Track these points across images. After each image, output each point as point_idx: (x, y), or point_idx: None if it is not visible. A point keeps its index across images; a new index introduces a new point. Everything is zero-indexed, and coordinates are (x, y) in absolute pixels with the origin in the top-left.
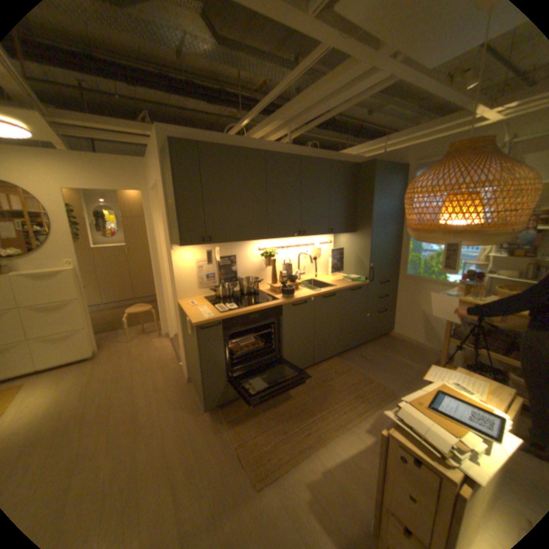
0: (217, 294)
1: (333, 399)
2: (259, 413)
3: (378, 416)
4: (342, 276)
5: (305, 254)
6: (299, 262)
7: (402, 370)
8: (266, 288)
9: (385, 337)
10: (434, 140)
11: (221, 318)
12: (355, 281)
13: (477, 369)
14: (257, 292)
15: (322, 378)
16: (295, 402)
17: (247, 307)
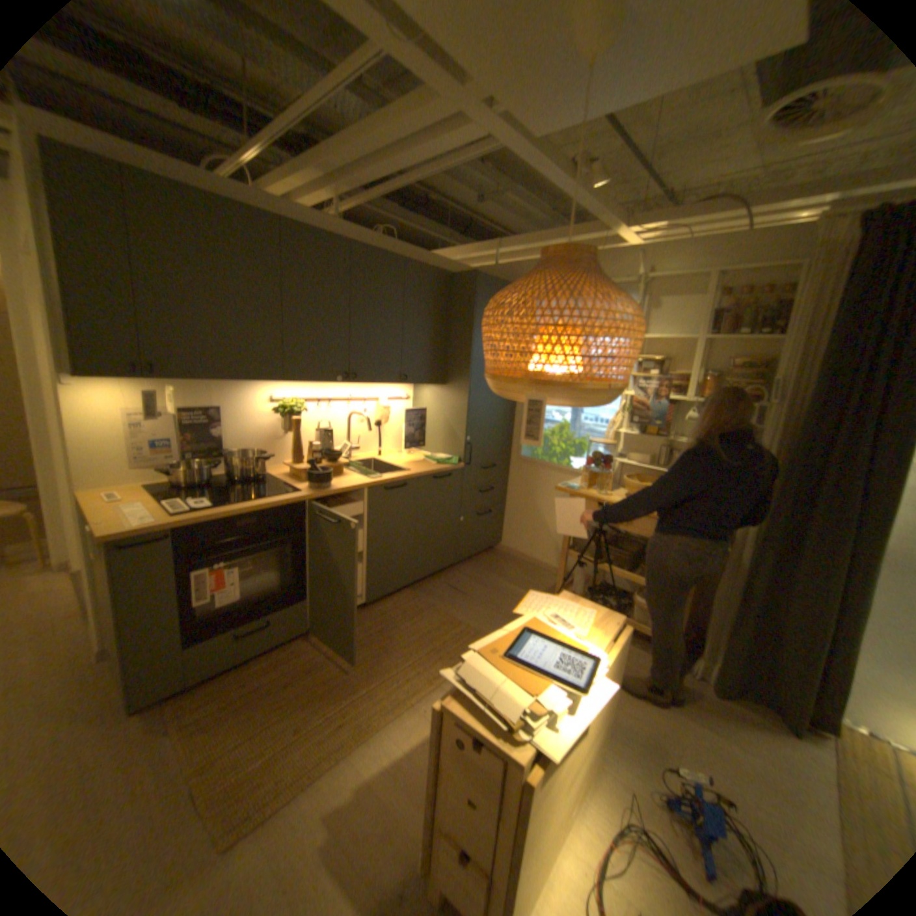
0: (173, 481)
1: (393, 660)
2: (251, 702)
3: None
4: (423, 457)
5: (360, 415)
6: (349, 428)
7: (505, 604)
8: (284, 472)
9: (489, 554)
10: None
11: (169, 527)
12: (442, 465)
13: (600, 593)
14: (263, 479)
15: (378, 628)
16: (325, 673)
17: (233, 506)
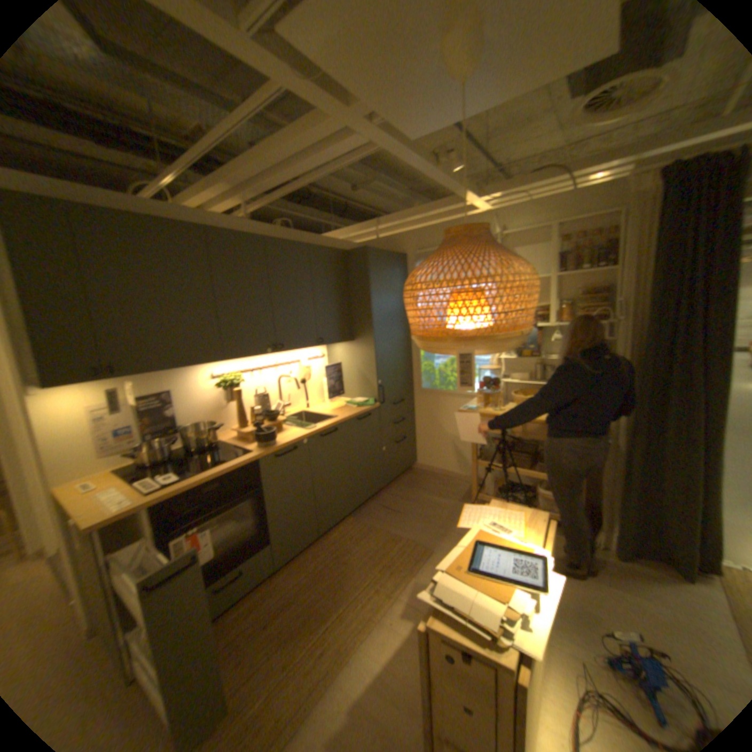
0: (137, 463)
1: (352, 583)
2: (237, 649)
3: (412, 588)
4: (343, 402)
5: (287, 377)
6: (279, 389)
7: (432, 514)
8: (231, 436)
9: (408, 473)
10: (428, 227)
11: (144, 507)
12: (361, 407)
13: (508, 491)
14: (215, 446)
15: (332, 556)
16: (296, 608)
17: (196, 476)
